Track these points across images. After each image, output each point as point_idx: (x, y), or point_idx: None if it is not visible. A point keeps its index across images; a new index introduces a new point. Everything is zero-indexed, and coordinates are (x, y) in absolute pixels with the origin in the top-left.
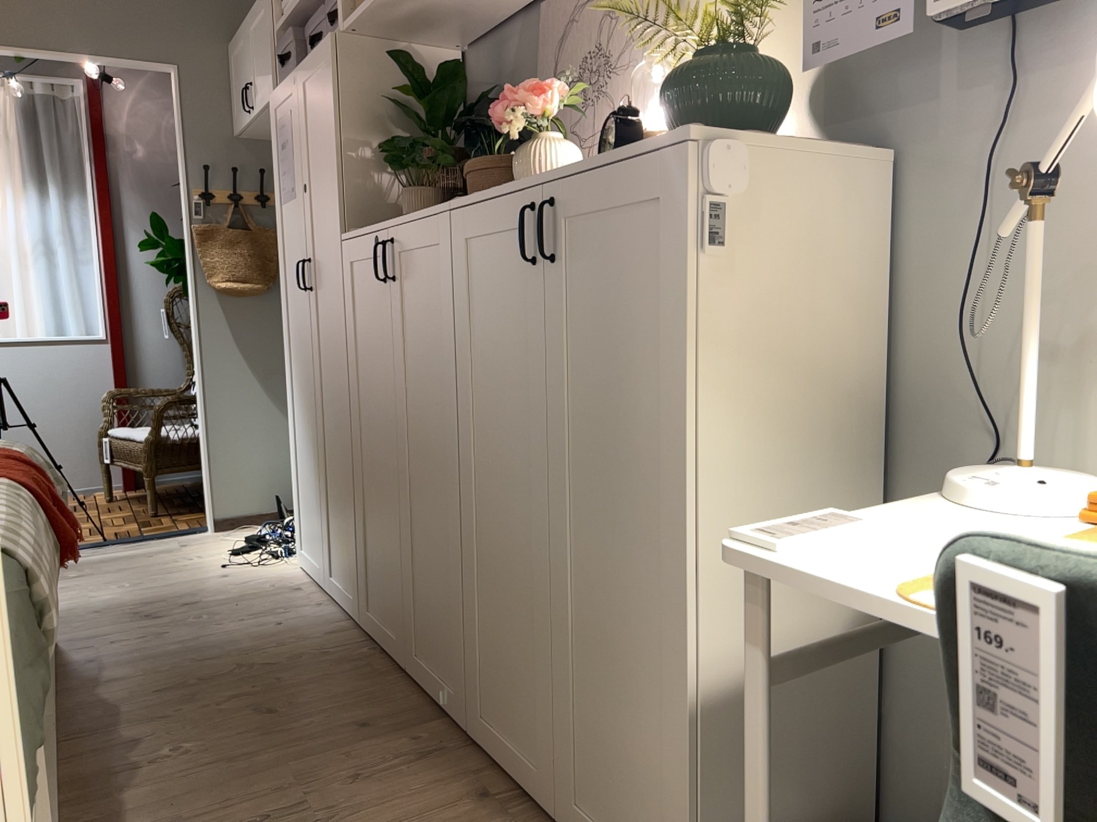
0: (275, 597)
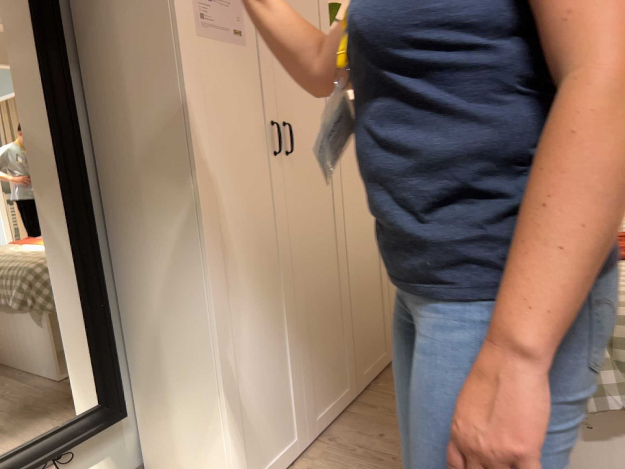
0: None
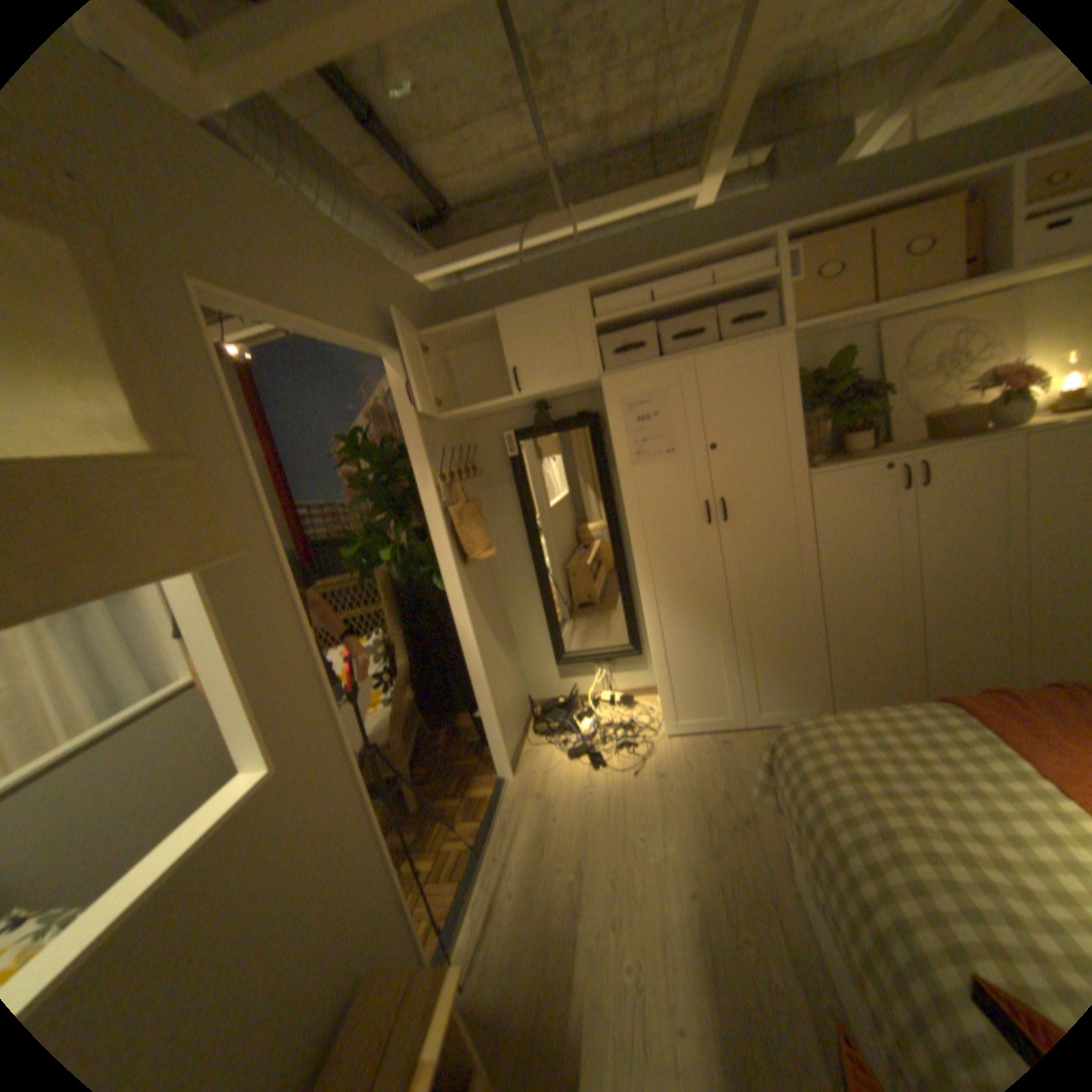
0: (737, 754)
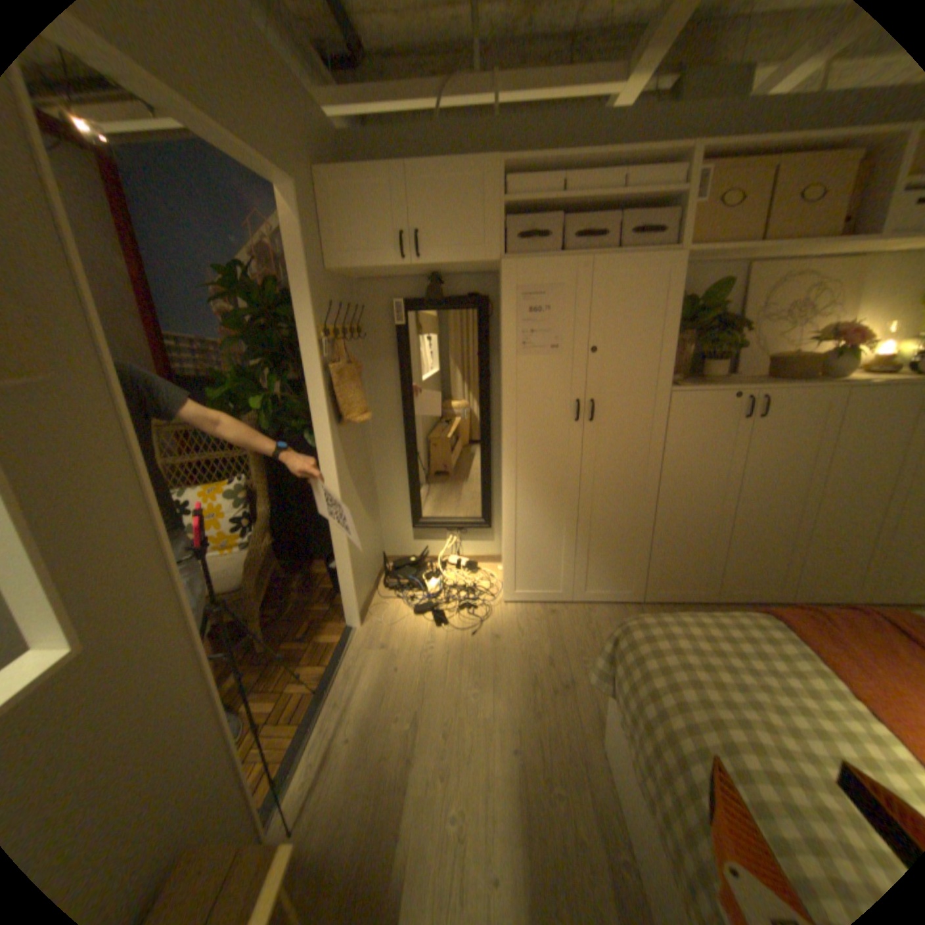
0: (562, 623)
